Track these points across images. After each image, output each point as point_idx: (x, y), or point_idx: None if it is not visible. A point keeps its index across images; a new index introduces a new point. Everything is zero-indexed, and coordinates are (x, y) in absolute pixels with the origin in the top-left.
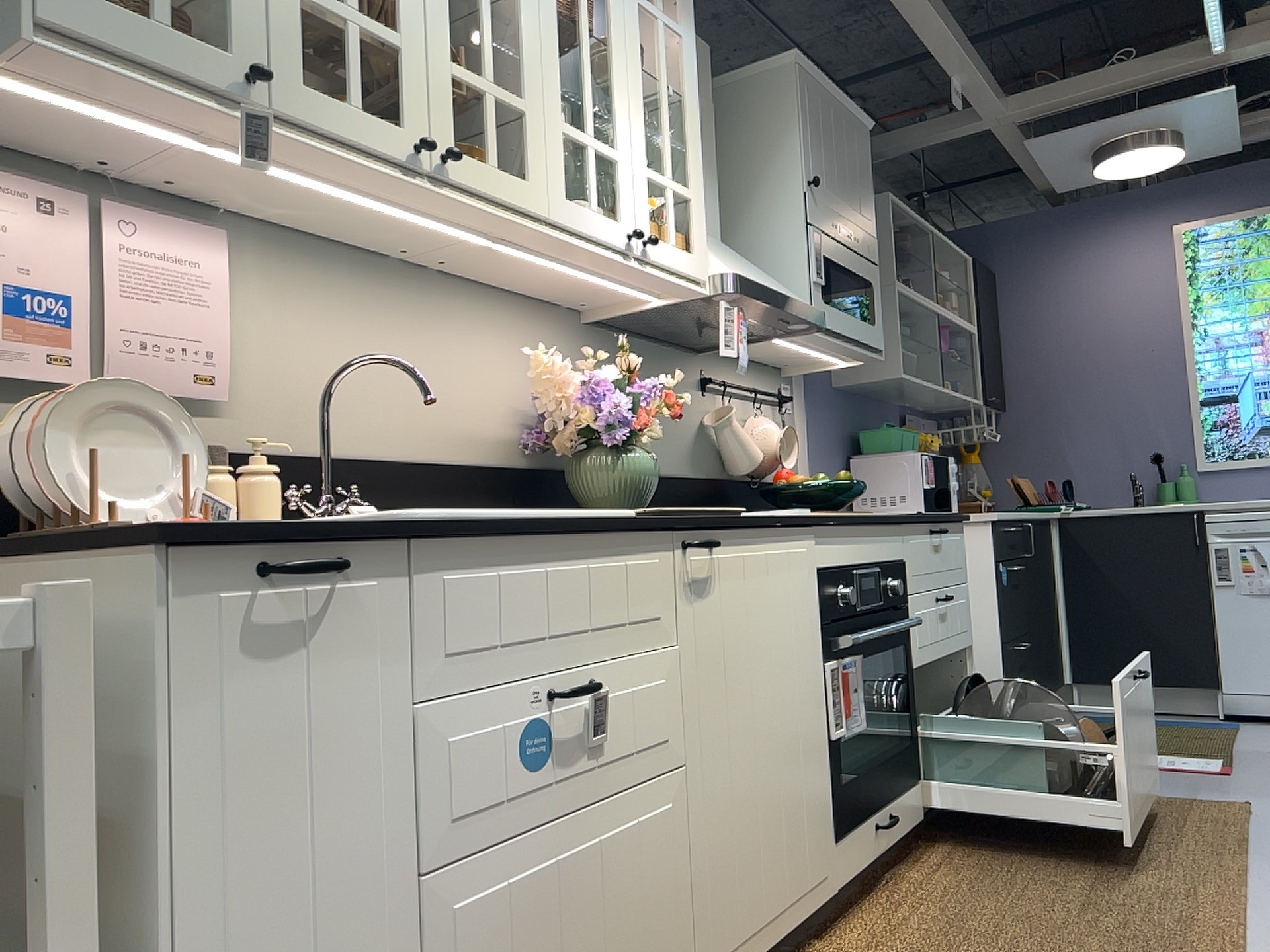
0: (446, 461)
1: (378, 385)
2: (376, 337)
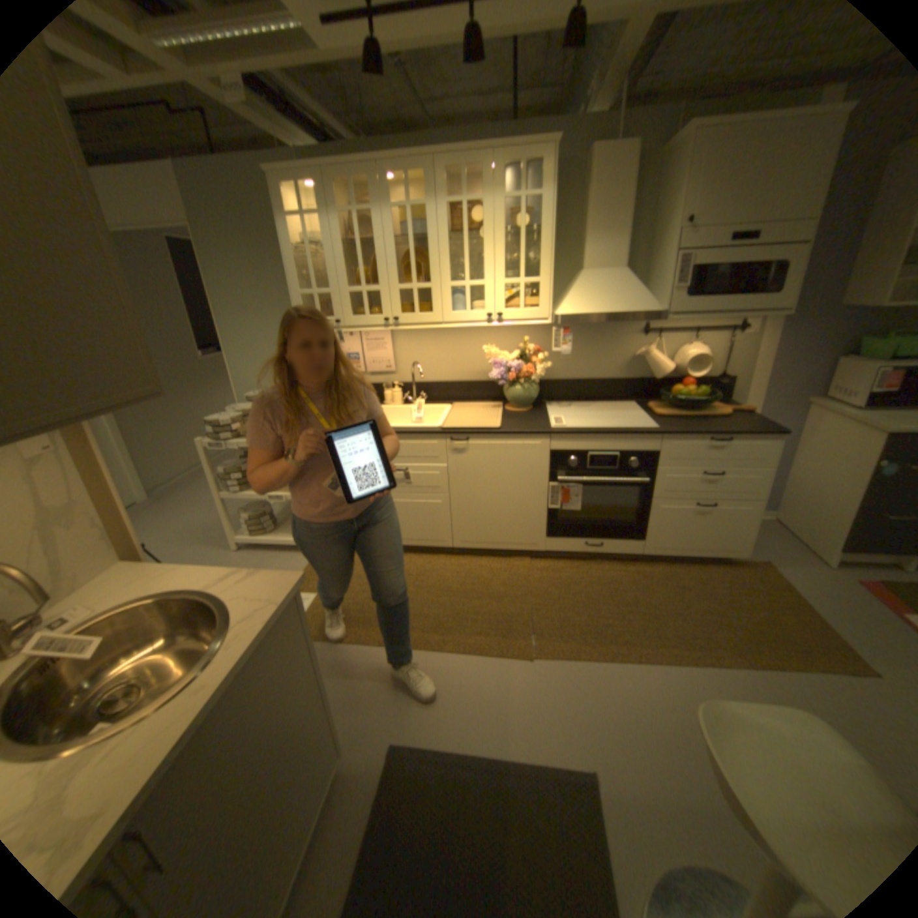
0: (468, 381)
1: (443, 360)
2: (442, 346)
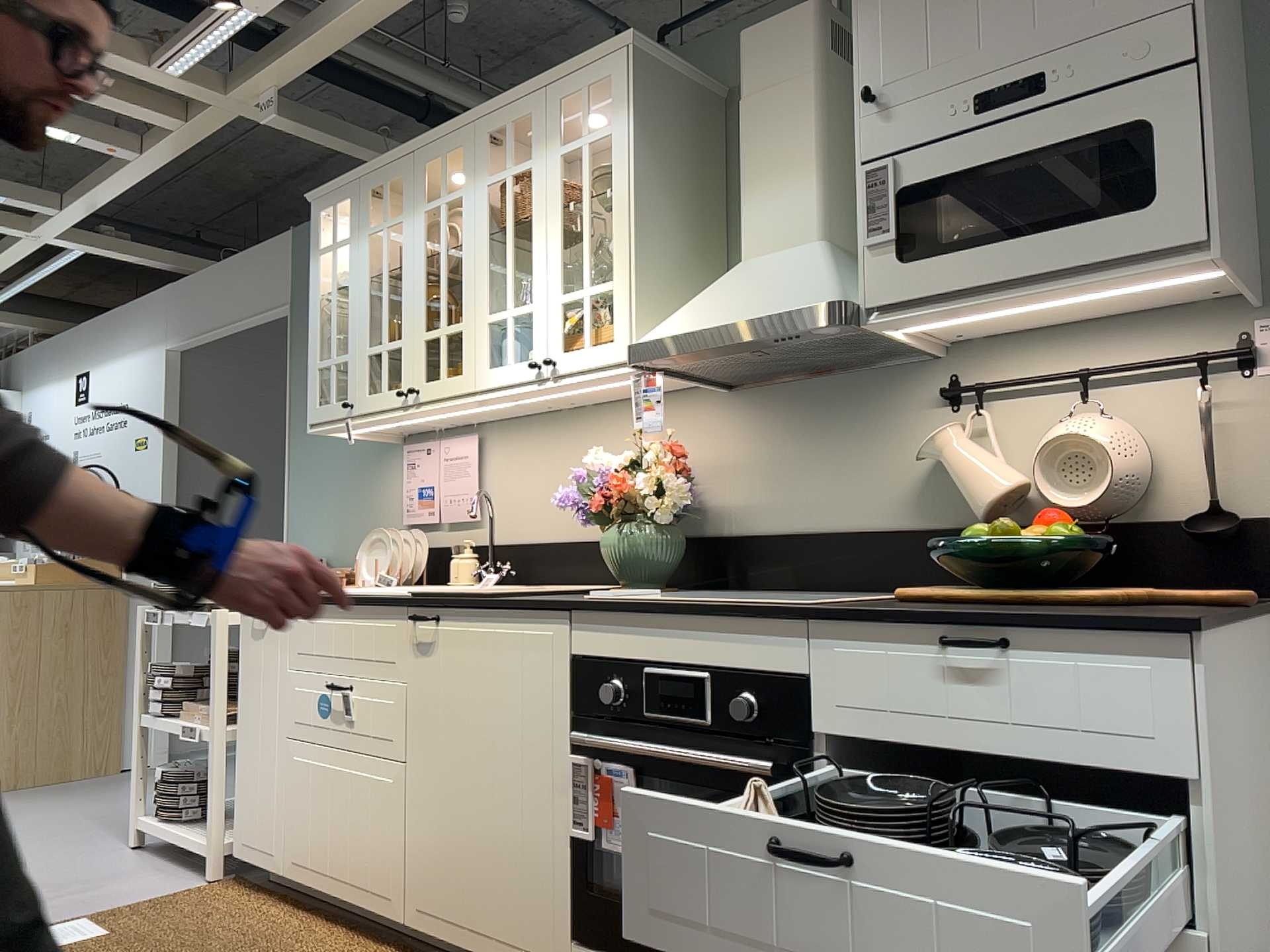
0: (590, 539)
1: (551, 494)
2: (551, 463)
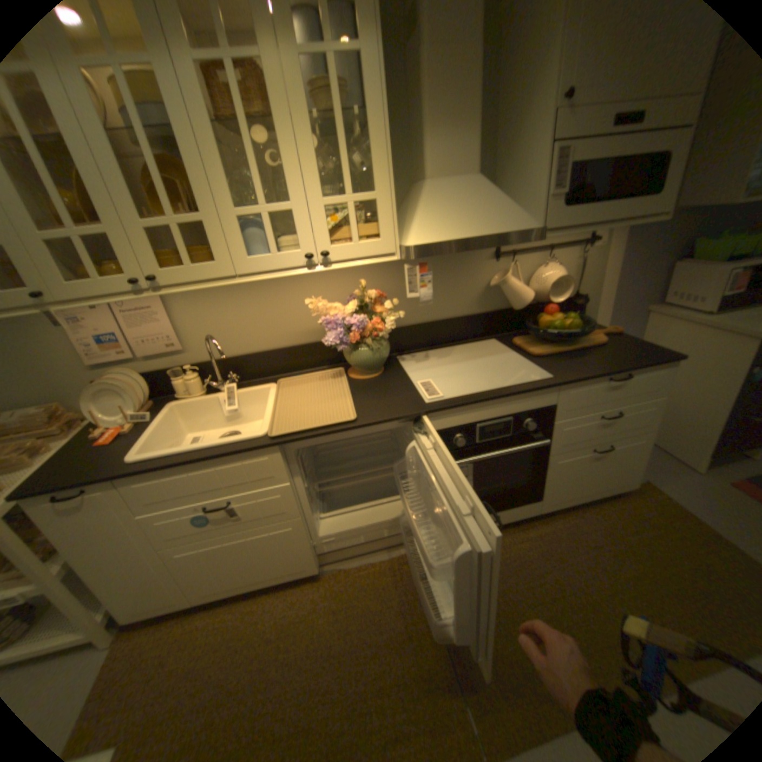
0: (293, 345)
1: (250, 324)
2: (244, 304)
